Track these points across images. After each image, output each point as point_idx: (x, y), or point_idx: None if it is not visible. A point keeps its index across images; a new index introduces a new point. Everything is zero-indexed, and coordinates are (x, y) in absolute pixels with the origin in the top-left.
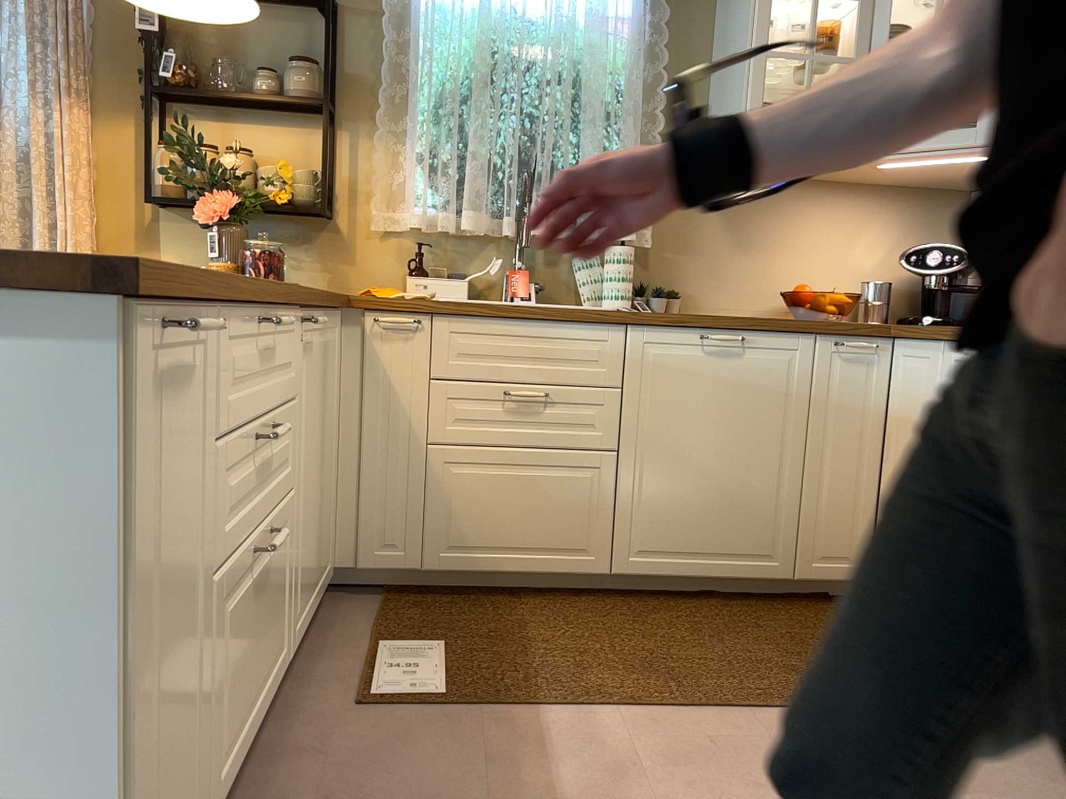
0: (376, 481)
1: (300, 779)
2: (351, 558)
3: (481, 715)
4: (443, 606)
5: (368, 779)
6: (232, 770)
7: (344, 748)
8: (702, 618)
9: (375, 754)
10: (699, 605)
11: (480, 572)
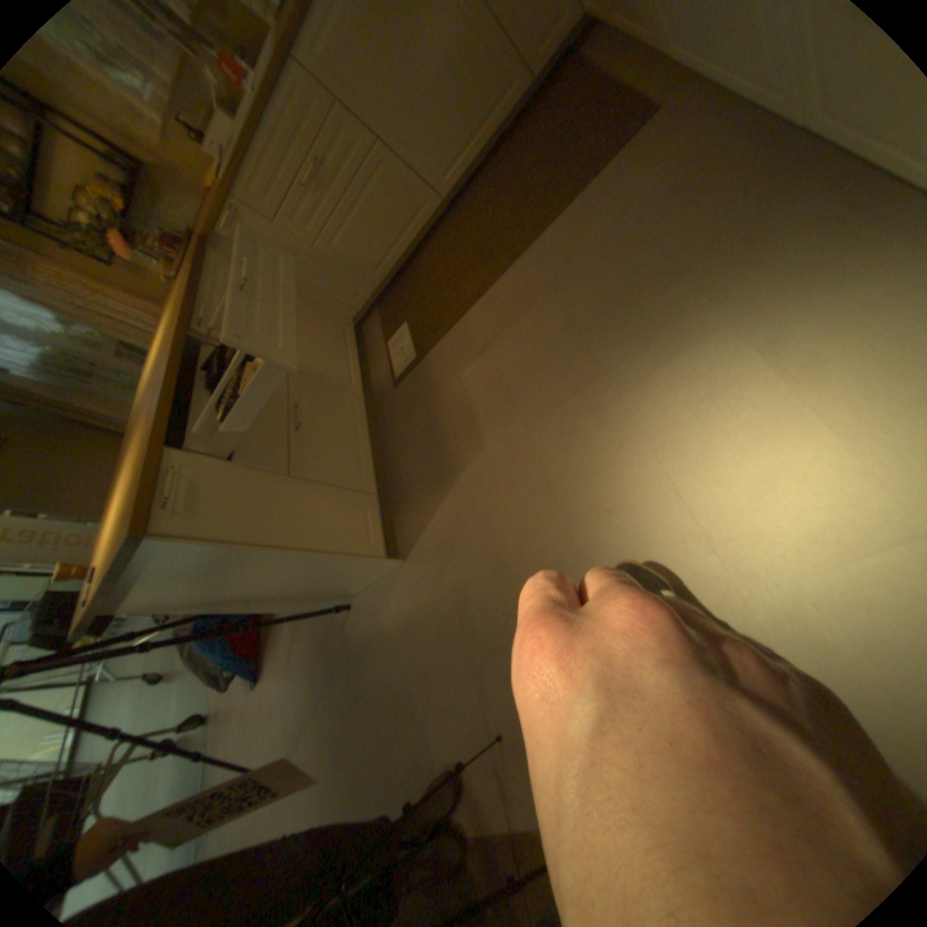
0: (321, 280)
1: (397, 434)
2: (354, 310)
3: (432, 353)
4: (399, 291)
5: (413, 419)
6: (373, 460)
7: (402, 410)
8: (501, 175)
9: (410, 405)
10: (498, 160)
11: (396, 263)
